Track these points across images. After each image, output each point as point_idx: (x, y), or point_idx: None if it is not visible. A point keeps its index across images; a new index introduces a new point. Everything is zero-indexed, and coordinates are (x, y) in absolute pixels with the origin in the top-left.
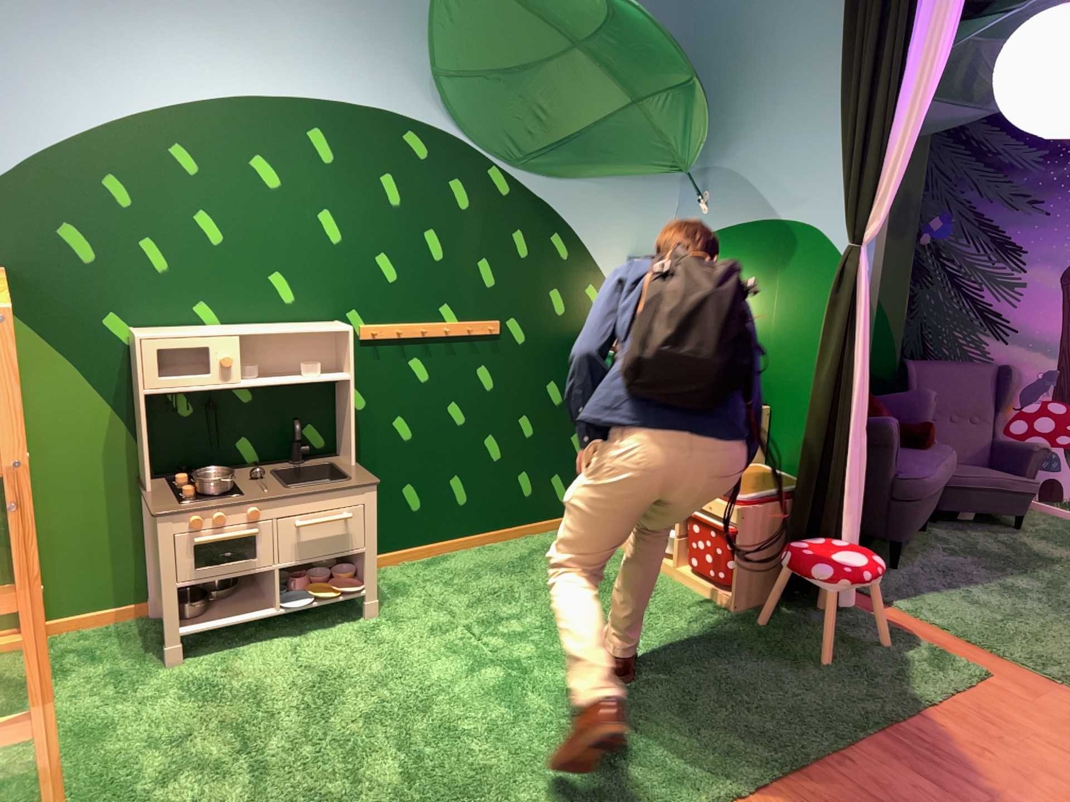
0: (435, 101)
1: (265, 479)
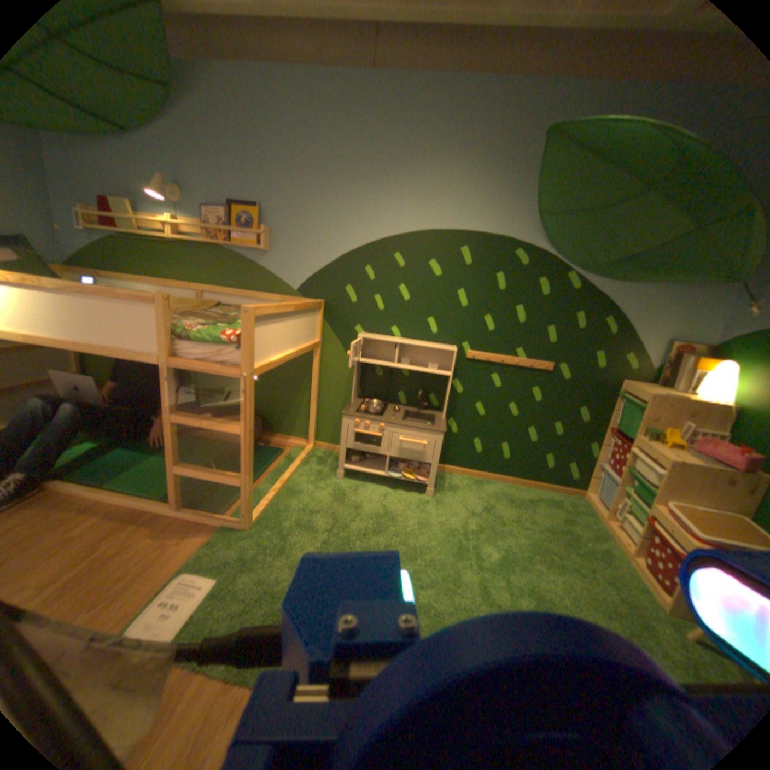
0: (537, 225)
1: (394, 411)
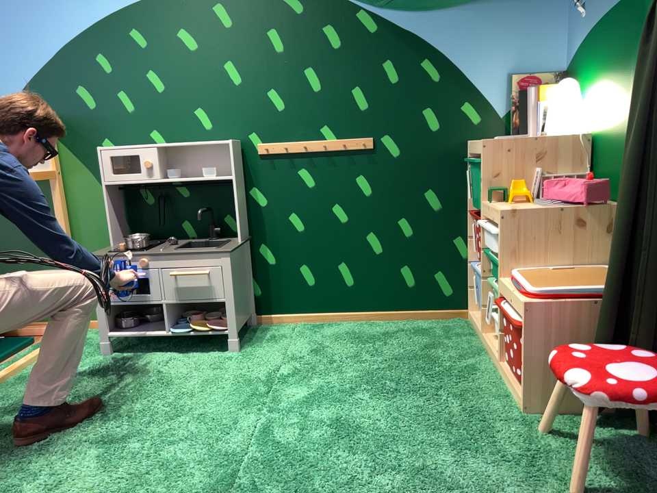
0: None
1: (173, 246)
